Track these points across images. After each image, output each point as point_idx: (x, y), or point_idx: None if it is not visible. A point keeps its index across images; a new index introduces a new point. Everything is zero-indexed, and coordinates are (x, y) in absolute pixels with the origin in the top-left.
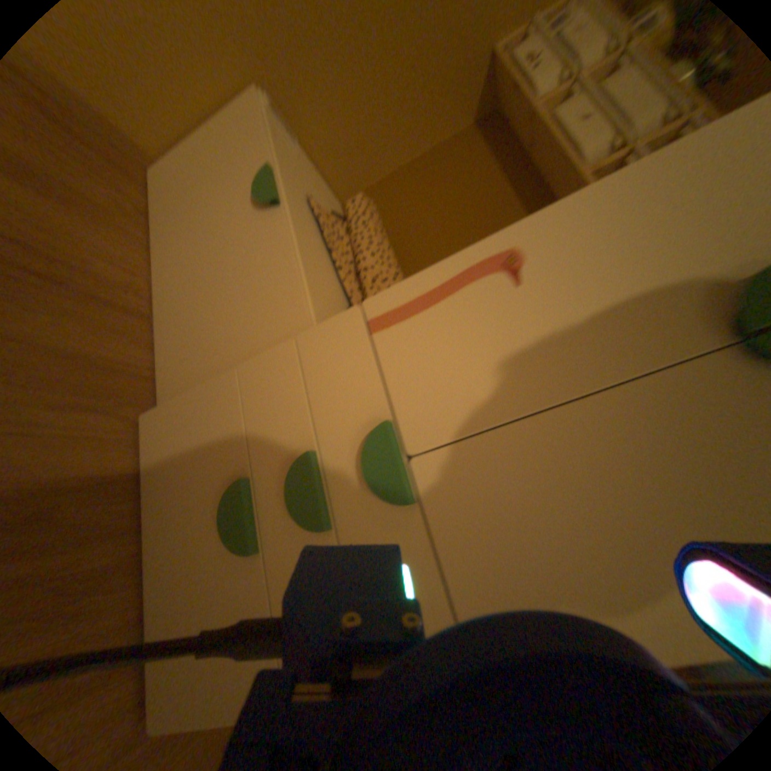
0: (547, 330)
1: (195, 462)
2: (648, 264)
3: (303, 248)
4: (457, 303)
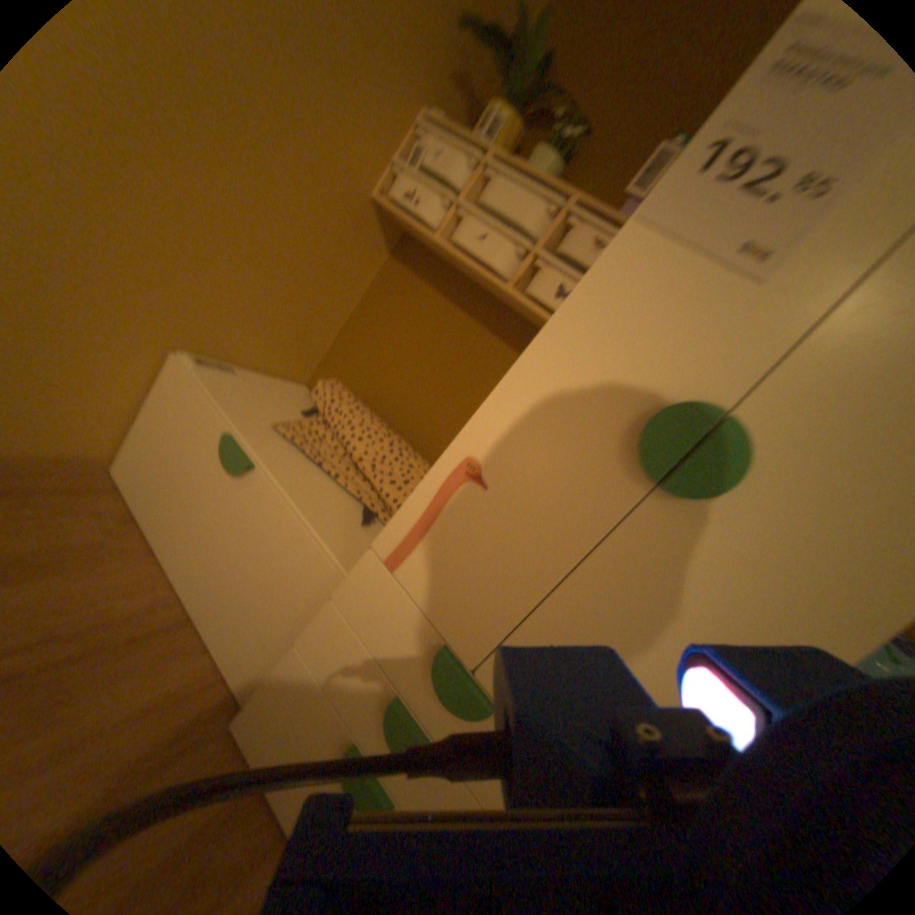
0: (524, 517)
1: (298, 745)
2: (570, 435)
3: (294, 486)
4: (446, 517)
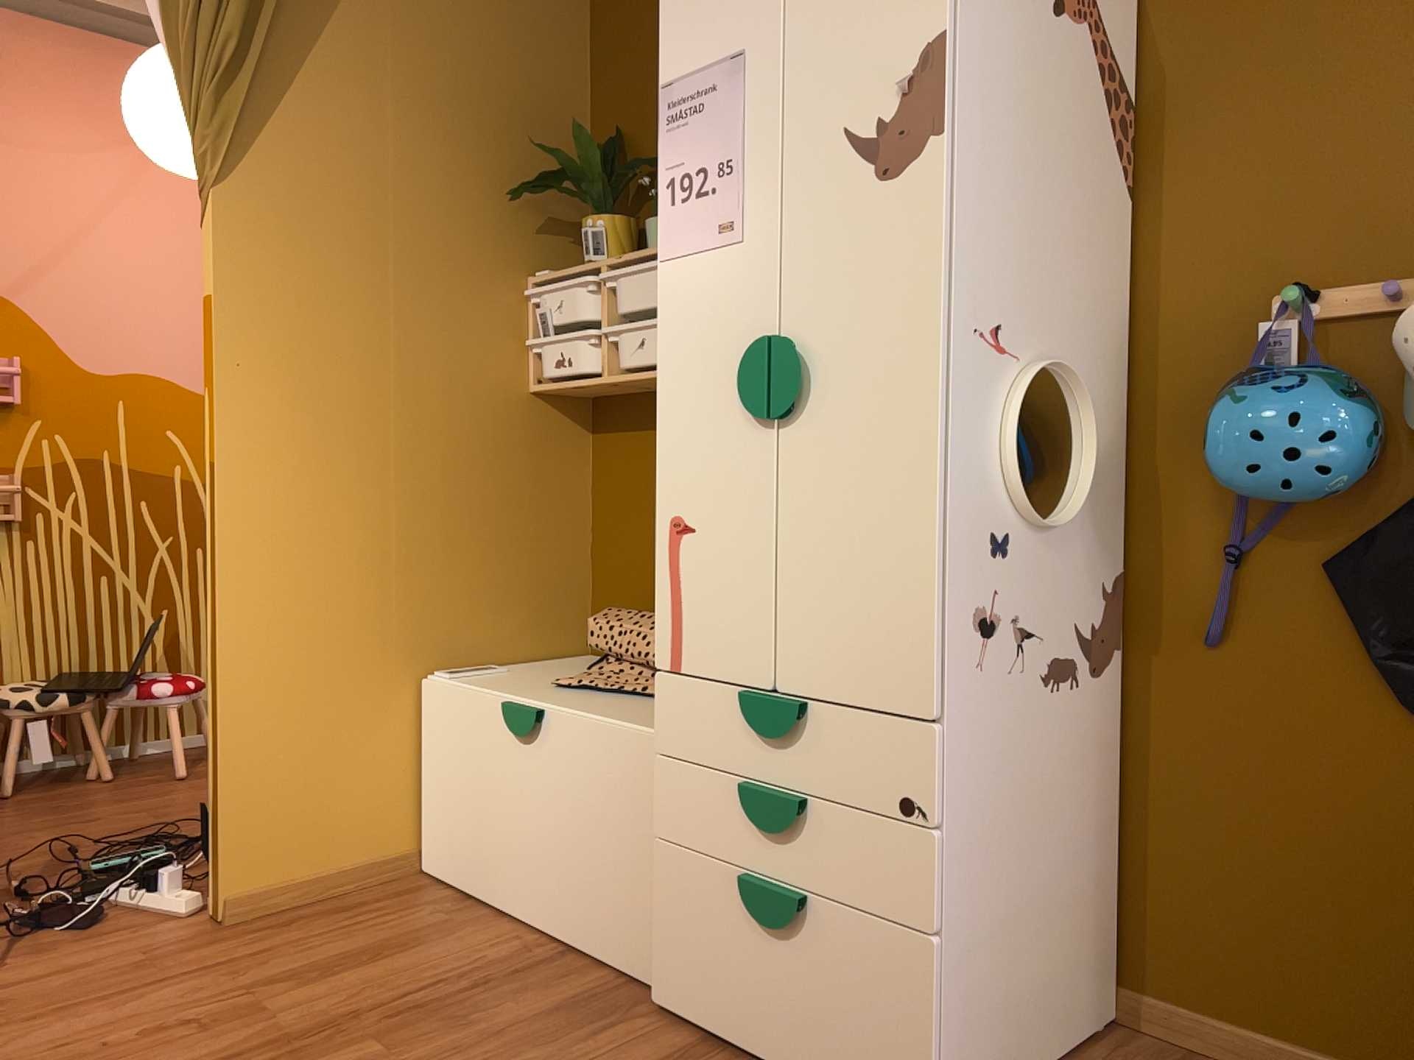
0: (726, 523)
1: (711, 936)
2: (714, 433)
3: (589, 707)
4: (684, 580)
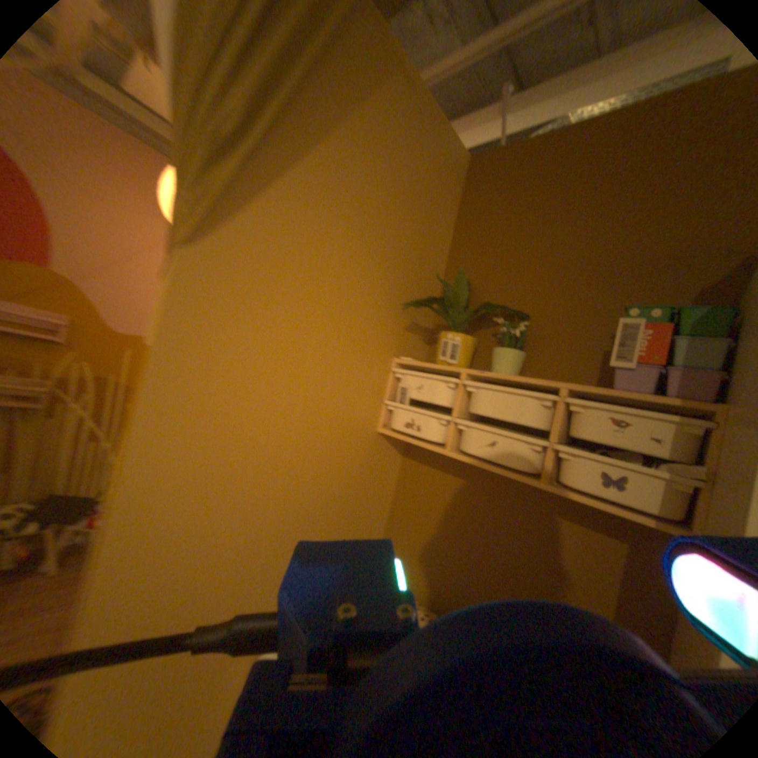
0: None
1: None
2: None
3: None
4: None
